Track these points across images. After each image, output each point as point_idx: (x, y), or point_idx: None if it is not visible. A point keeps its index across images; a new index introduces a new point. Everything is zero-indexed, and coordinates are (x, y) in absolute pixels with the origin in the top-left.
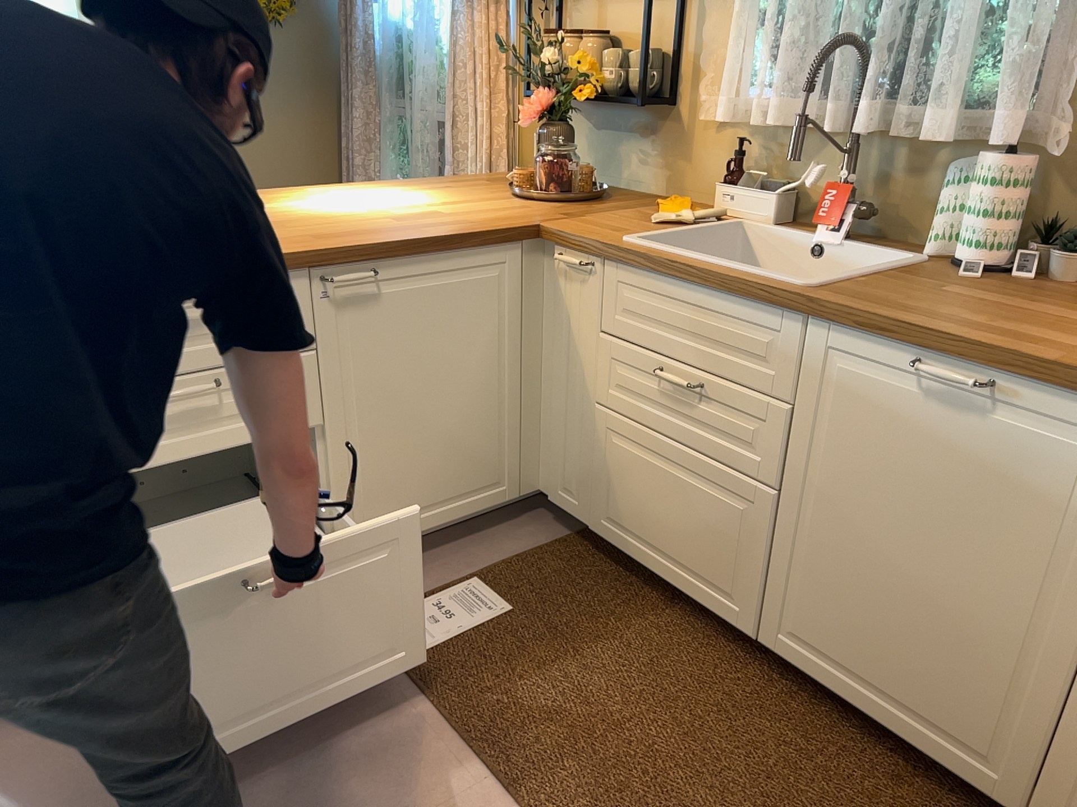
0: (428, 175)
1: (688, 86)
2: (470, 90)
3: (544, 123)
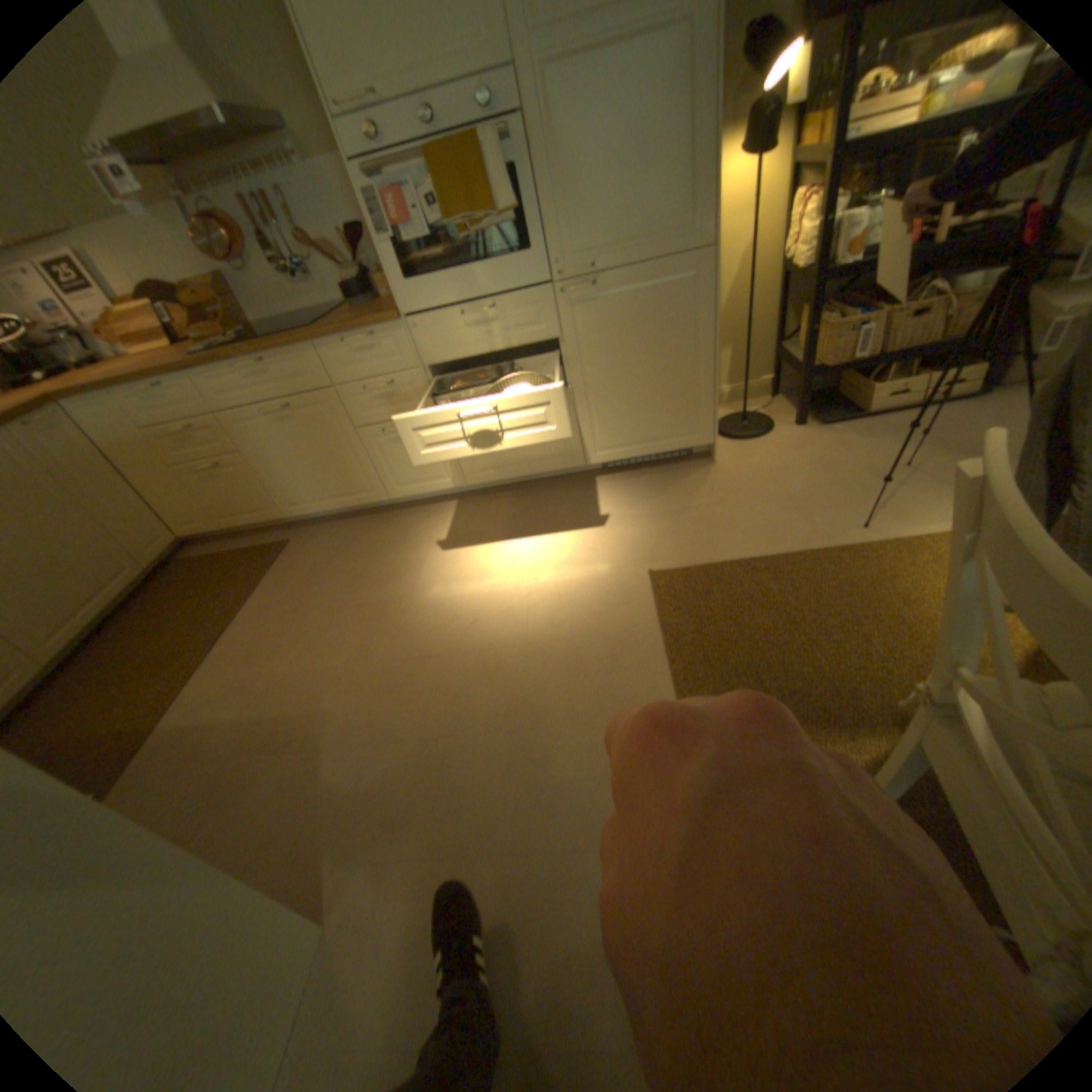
0: None
1: None
2: None
3: None
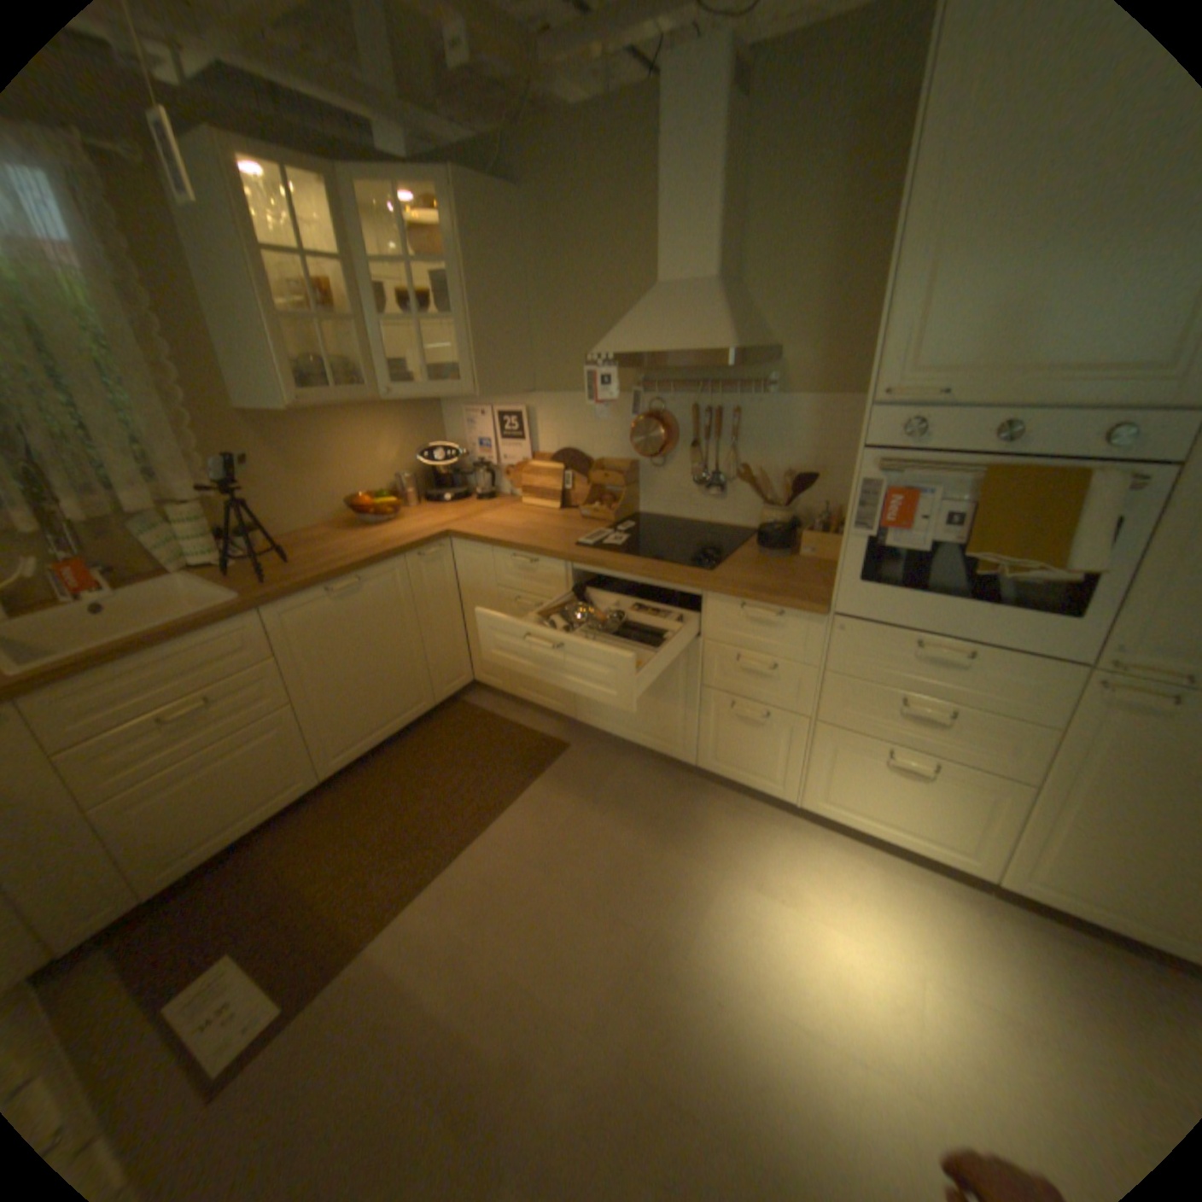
0: None
1: None
2: None
3: None
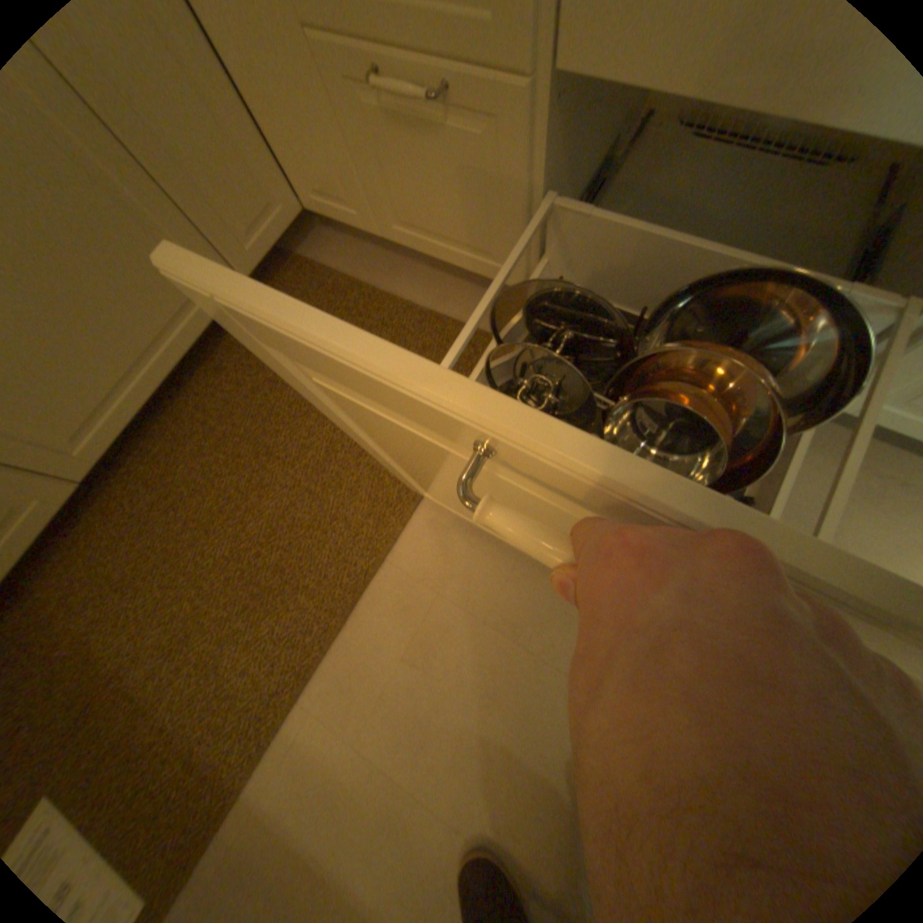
0: None
1: None
2: None
3: None
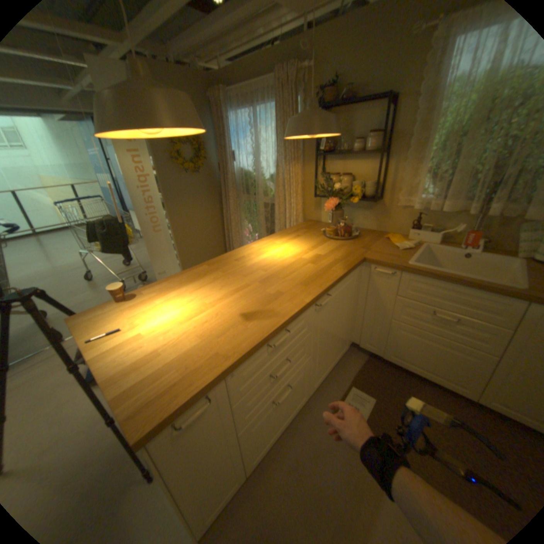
0: (262, 221)
1: (389, 192)
2: (286, 194)
3: (333, 209)
